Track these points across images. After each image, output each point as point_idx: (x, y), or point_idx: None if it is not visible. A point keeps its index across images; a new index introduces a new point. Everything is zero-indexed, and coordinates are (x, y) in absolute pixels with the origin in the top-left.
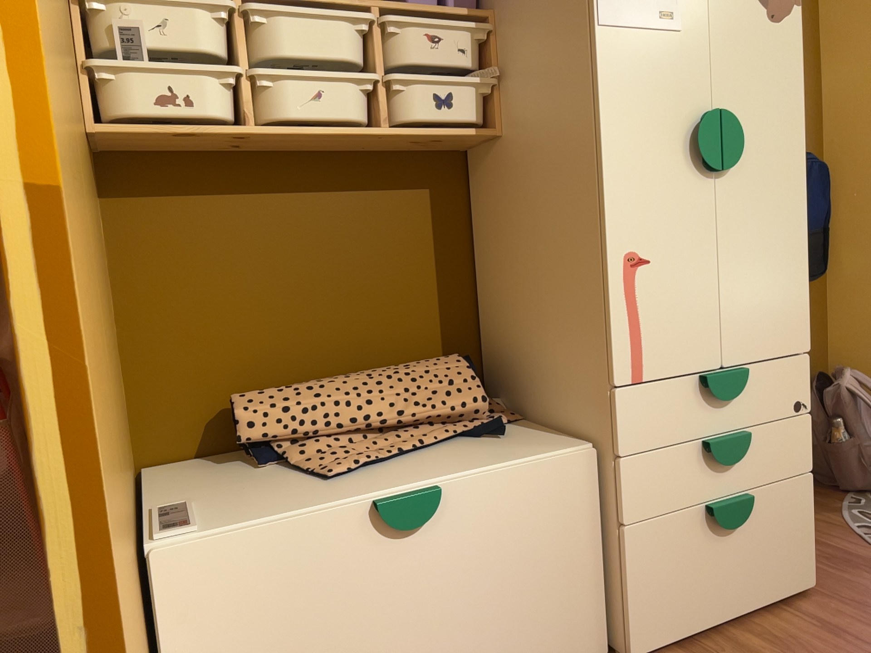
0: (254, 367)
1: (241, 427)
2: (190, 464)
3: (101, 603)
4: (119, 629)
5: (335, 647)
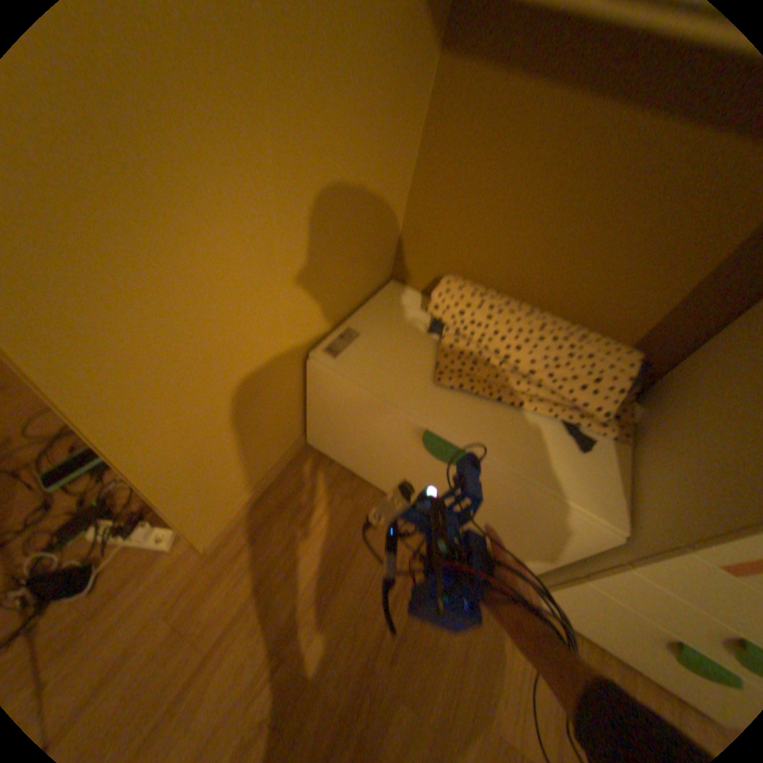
0: (483, 258)
1: (432, 302)
2: (412, 294)
3: (115, 449)
4: (154, 446)
5: (380, 452)
